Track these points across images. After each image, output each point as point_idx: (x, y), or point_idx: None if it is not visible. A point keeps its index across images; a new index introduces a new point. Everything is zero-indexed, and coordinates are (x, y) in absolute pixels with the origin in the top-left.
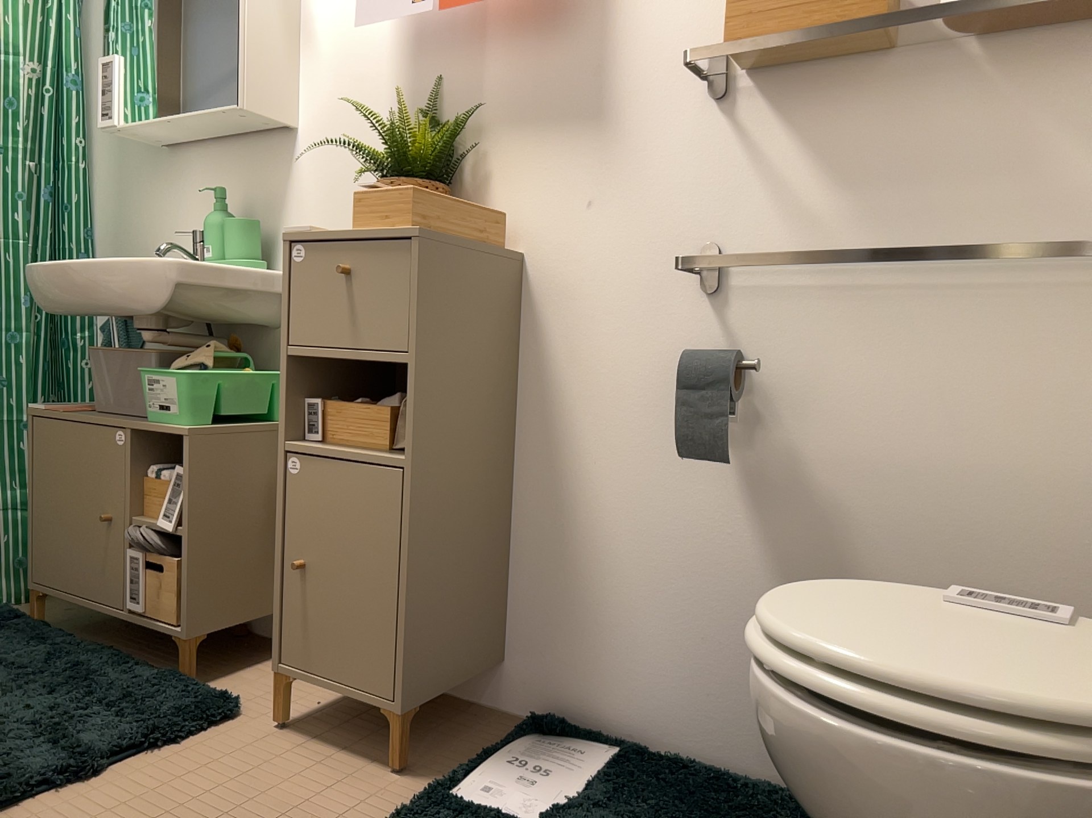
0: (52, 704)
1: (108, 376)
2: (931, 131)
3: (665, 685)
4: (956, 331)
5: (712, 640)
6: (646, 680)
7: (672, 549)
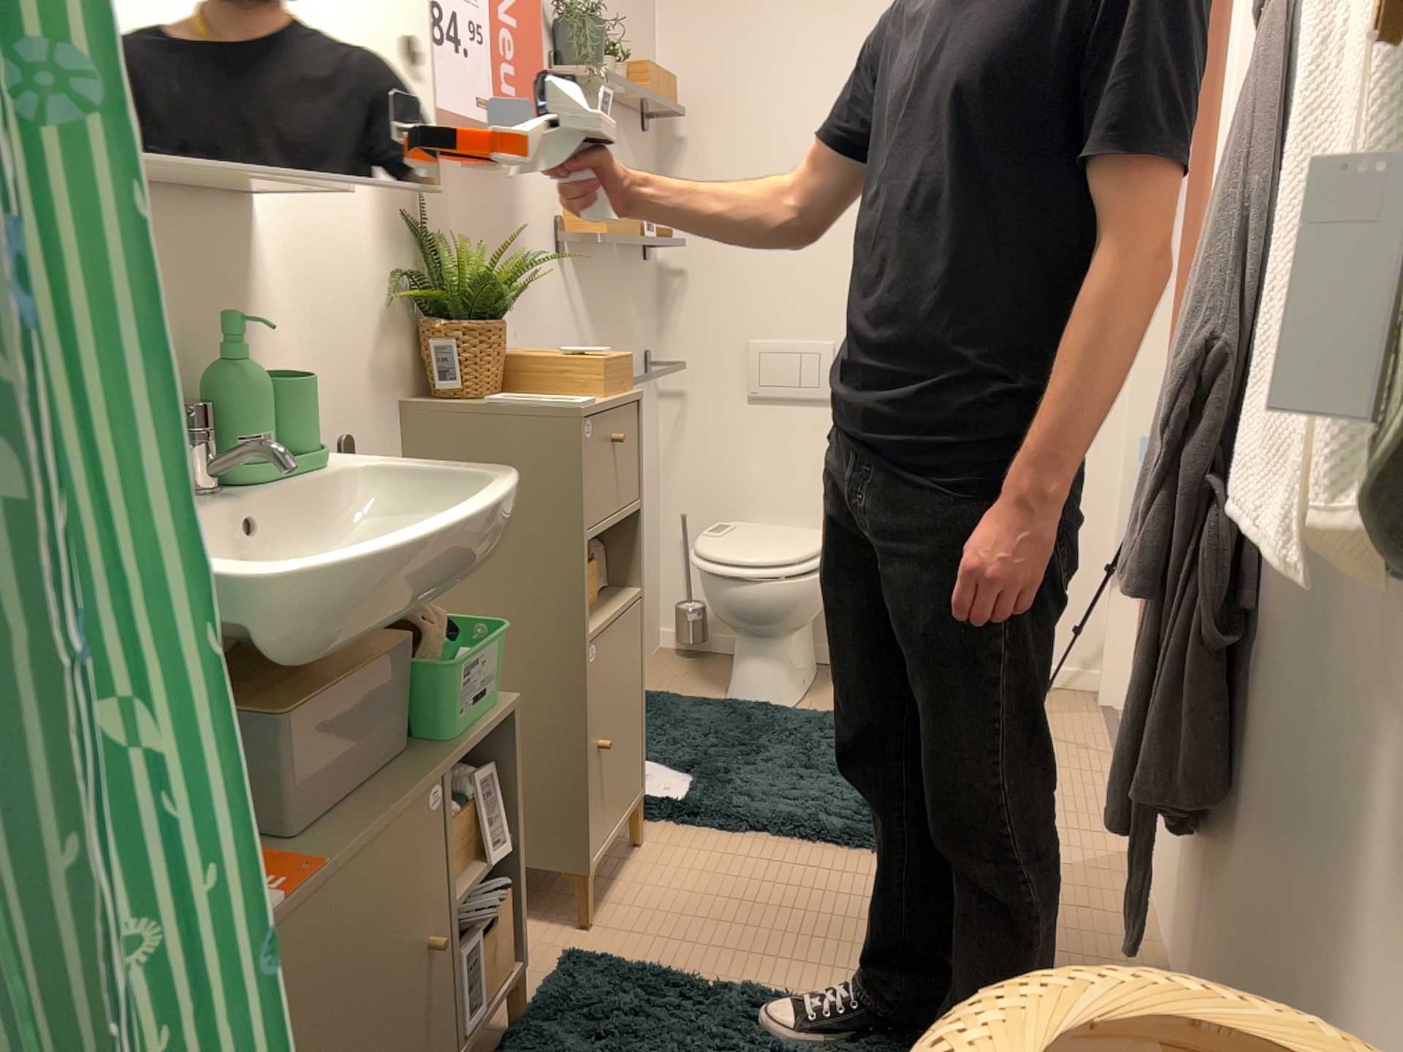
0: None
1: (334, 733)
2: (613, 301)
3: None
4: None
5: None
6: None
7: None
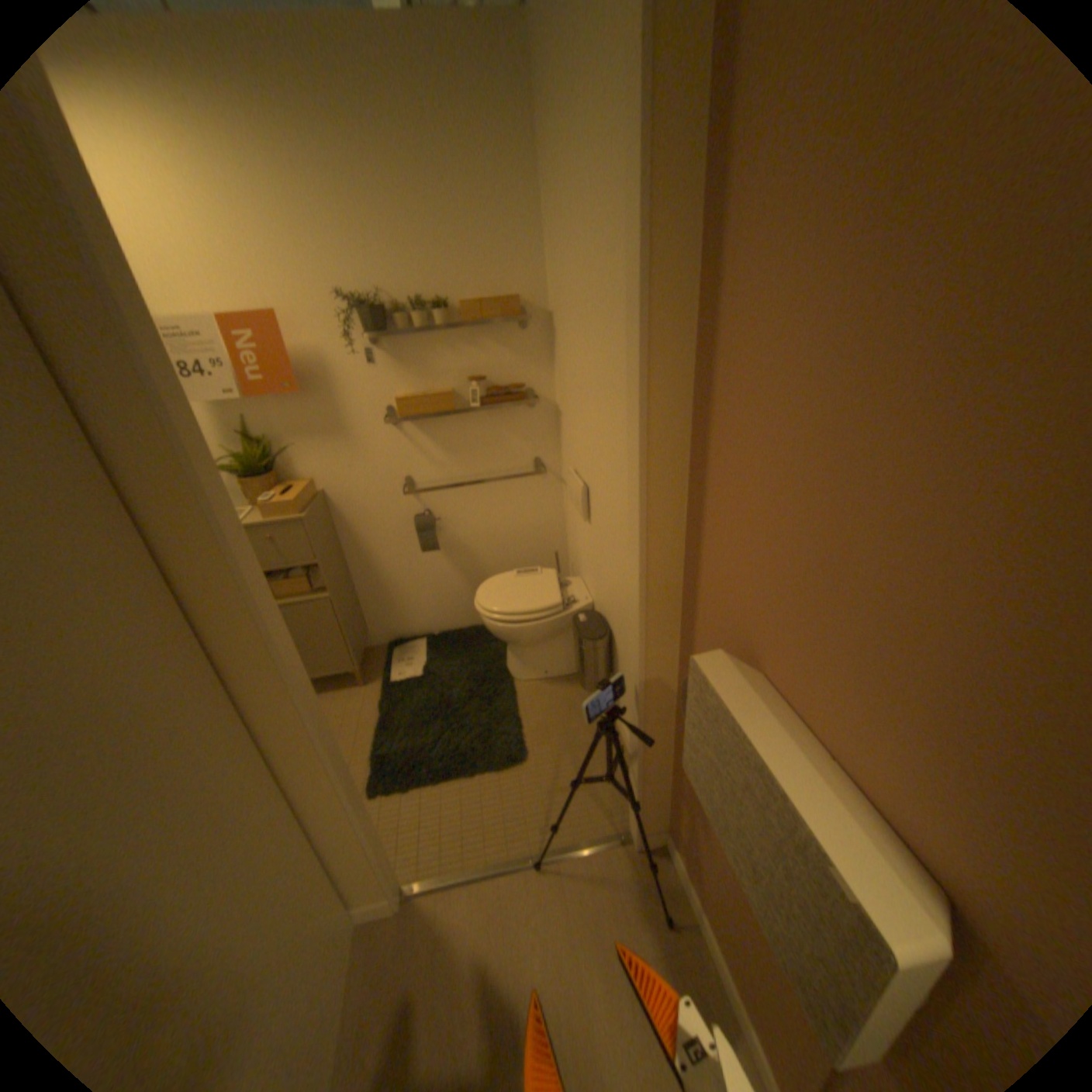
0: None
1: None
2: (473, 436)
3: (432, 616)
4: (493, 494)
5: (444, 598)
6: (425, 617)
7: (423, 577)
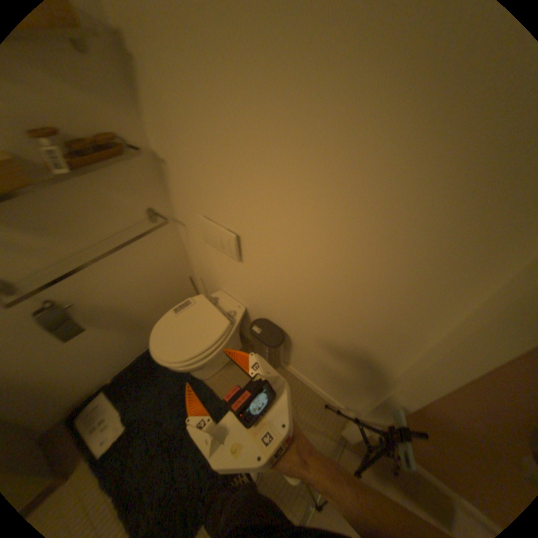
0: None
1: None
2: (64, 204)
3: (95, 374)
4: (114, 254)
5: (100, 356)
6: (88, 379)
7: (69, 356)
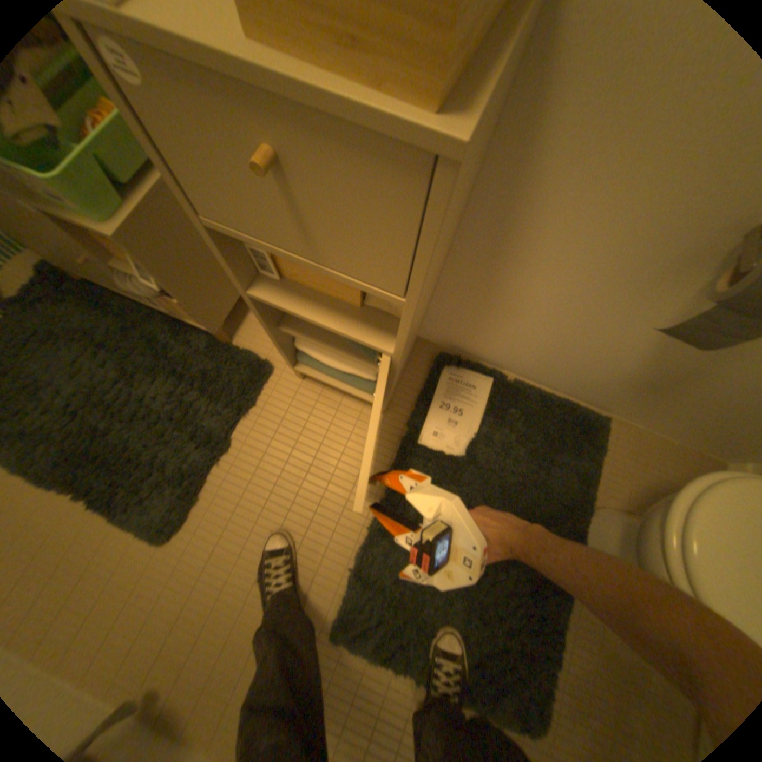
0: (165, 392)
1: None
2: None
3: (530, 359)
4: None
5: (576, 357)
6: (518, 354)
7: (580, 322)
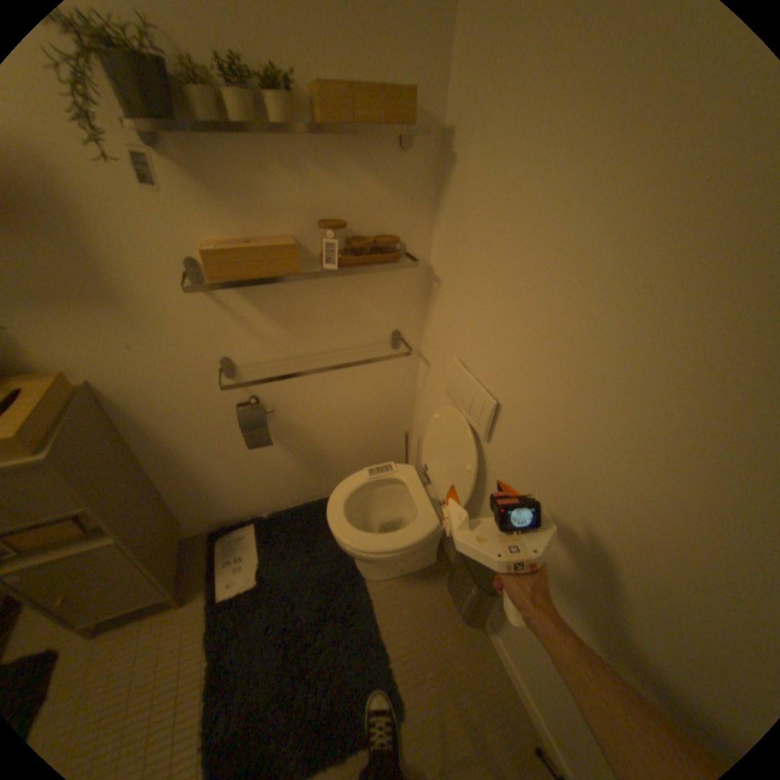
0: None
1: None
2: (318, 301)
3: (259, 498)
4: (339, 371)
5: (273, 480)
6: (251, 500)
7: (247, 464)
